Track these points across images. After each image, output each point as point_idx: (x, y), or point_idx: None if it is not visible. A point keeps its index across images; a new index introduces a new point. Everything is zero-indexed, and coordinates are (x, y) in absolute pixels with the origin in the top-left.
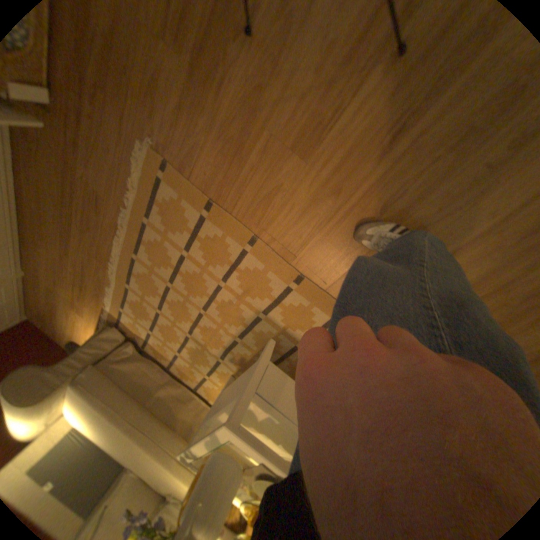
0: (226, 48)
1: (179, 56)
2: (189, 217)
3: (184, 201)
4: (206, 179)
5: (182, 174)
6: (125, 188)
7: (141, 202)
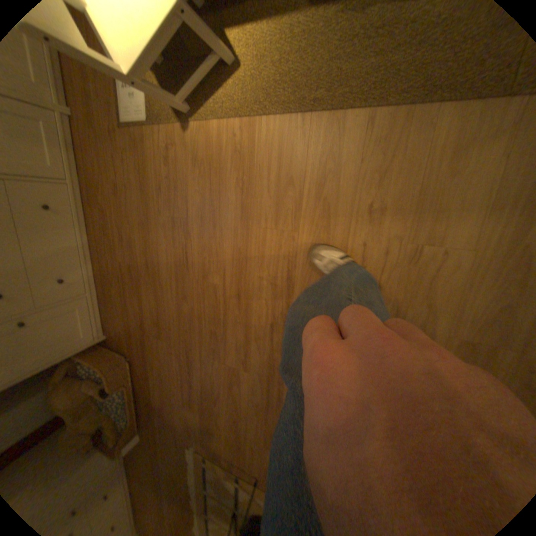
0: (210, 409)
1: (191, 413)
2: (226, 488)
3: (220, 479)
4: (226, 465)
5: (213, 464)
6: (185, 474)
7: (196, 481)
